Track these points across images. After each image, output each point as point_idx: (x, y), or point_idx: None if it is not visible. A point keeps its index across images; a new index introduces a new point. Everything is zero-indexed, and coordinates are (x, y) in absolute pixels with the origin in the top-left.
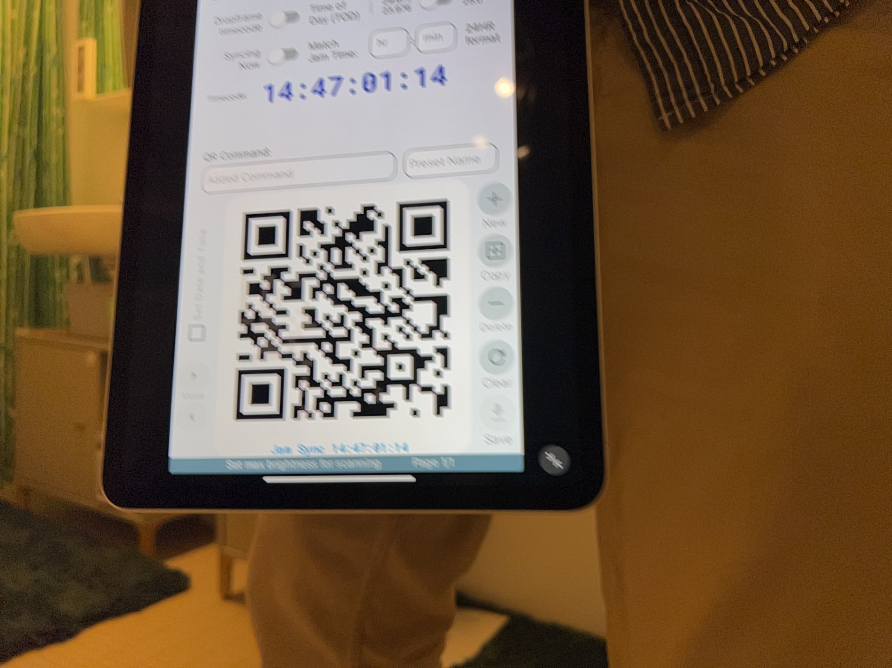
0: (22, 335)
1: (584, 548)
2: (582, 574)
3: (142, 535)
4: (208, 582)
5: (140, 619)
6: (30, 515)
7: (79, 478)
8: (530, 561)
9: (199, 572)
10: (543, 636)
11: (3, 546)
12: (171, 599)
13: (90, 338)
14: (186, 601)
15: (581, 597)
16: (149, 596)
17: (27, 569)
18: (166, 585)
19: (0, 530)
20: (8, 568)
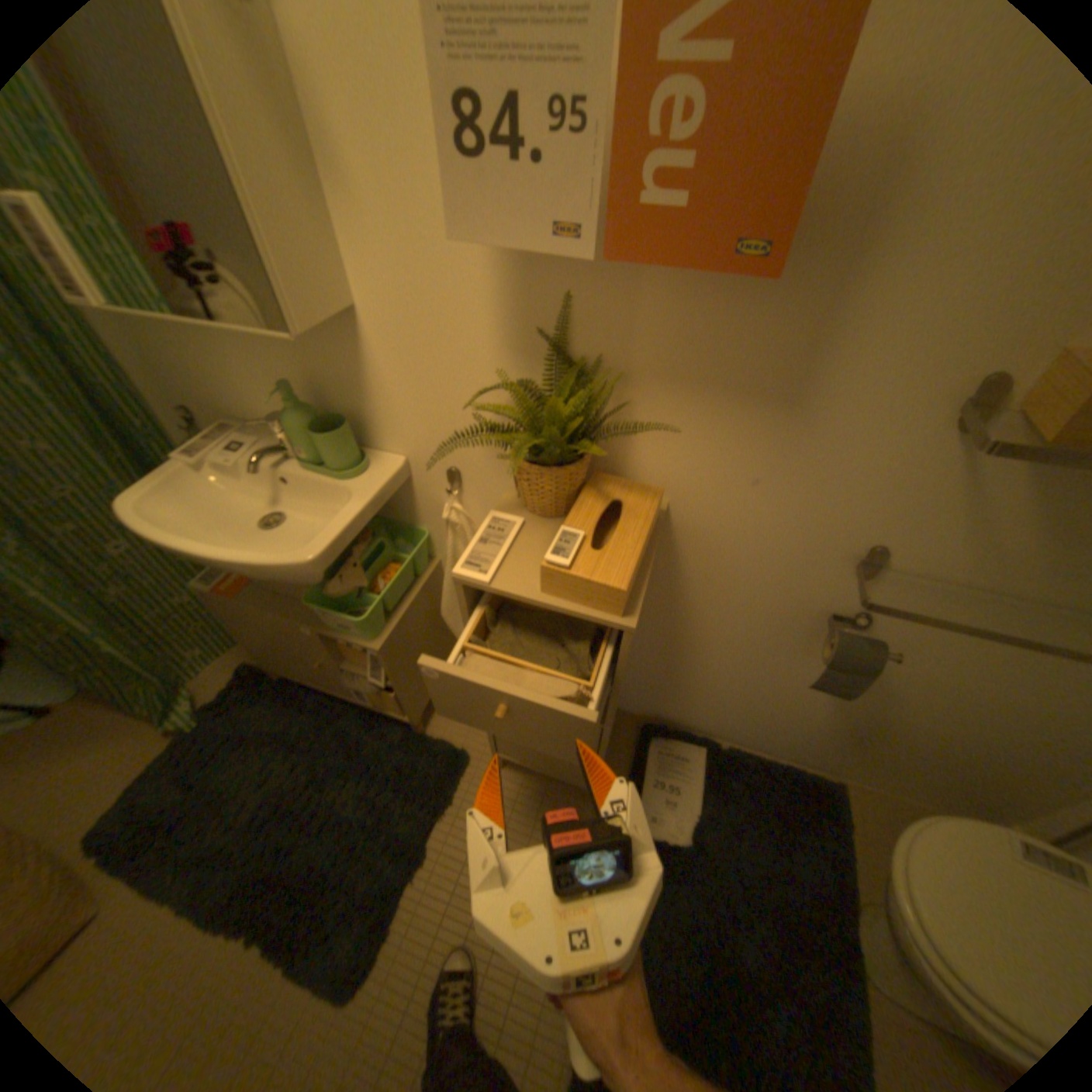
0: (202, 590)
1: (770, 724)
2: (765, 732)
3: (415, 727)
4: (478, 743)
5: (458, 812)
6: (289, 685)
7: (334, 688)
8: (723, 720)
9: (464, 729)
10: (738, 773)
11: (303, 749)
12: (465, 777)
13: (288, 599)
14: (477, 776)
15: (759, 739)
16: (454, 790)
17: (343, 781)
18: (459, 773)
19: (282, 721)
20: (327, 782)
